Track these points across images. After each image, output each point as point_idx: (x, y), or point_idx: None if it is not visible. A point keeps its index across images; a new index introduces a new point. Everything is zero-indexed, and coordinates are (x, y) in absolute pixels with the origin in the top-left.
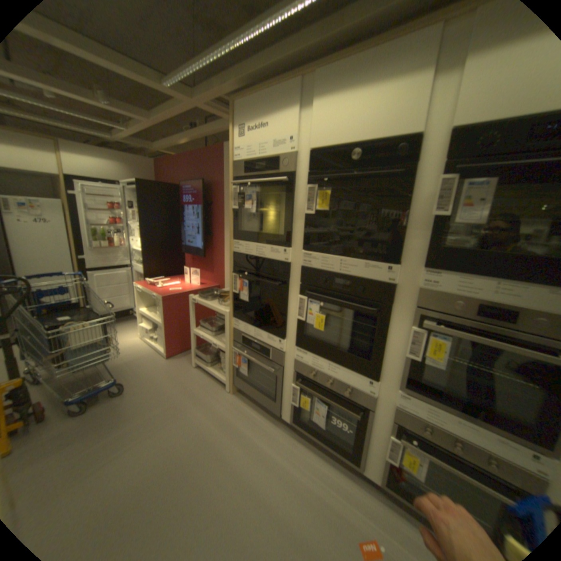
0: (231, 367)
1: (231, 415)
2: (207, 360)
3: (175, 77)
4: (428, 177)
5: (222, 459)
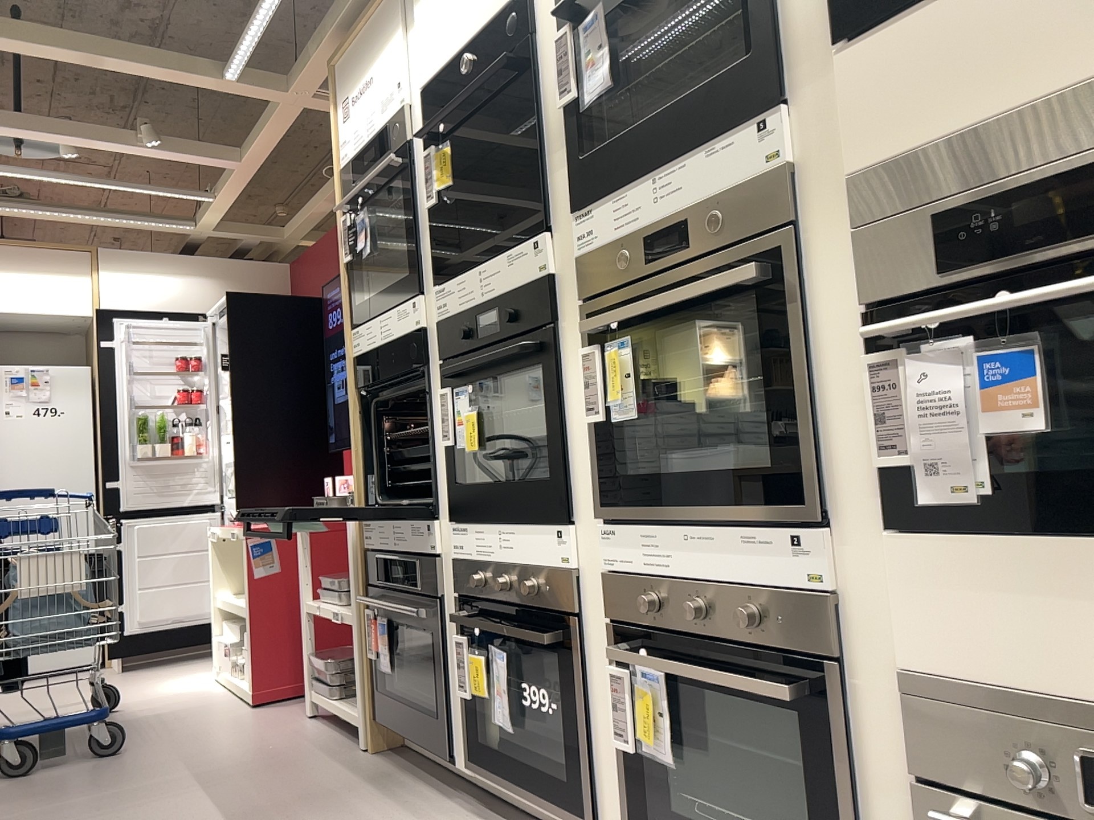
0: (365, 662)
1: (346, 780)
2: (332, 673)
3: (242, 58)
4: (546, 53)
5: None
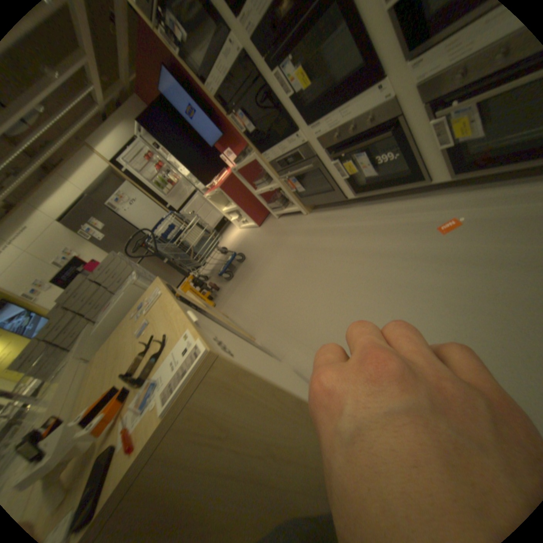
0: (292, 193)
1: (313, 224)
2: (279, 204)
3: None
4: None
5: (316, 248)
